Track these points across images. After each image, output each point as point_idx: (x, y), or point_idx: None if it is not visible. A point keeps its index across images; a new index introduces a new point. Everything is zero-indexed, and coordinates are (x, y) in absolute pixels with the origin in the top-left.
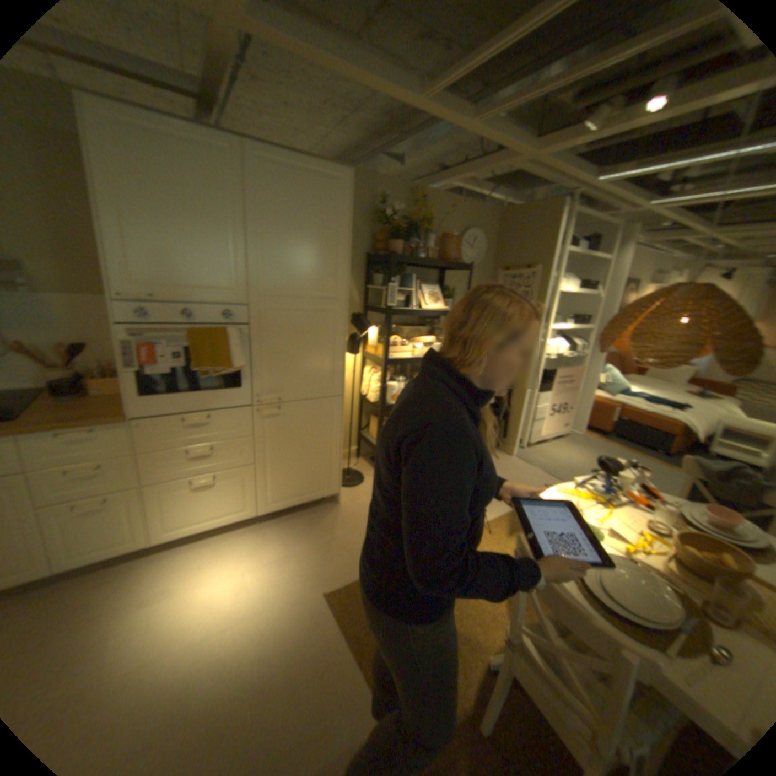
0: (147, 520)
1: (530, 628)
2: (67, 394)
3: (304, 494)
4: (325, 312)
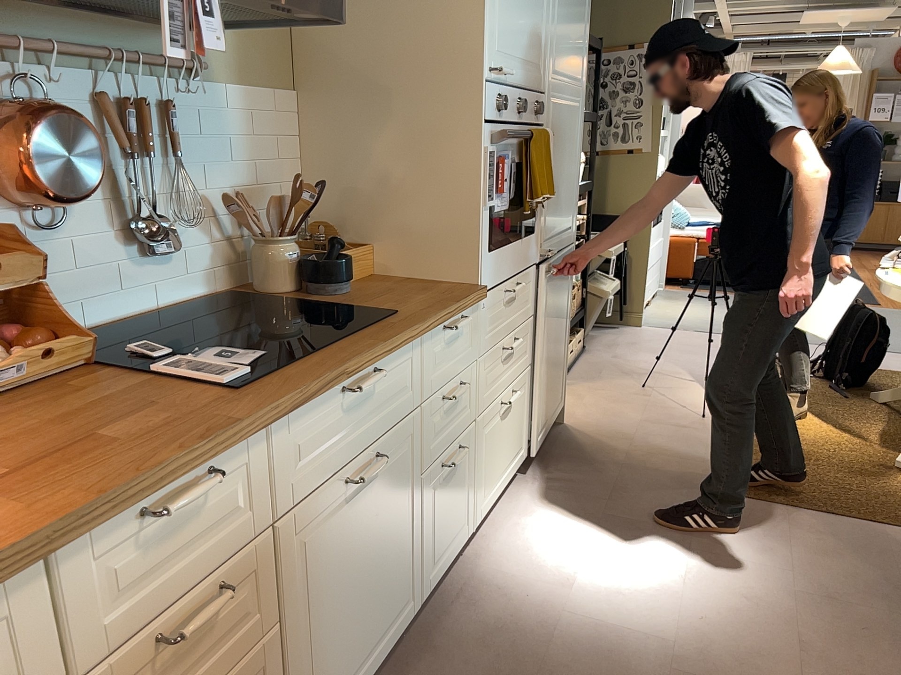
0: (476, 481)
1: None
2: (348, 277)
3: (550, 409)
4: (576, 108)
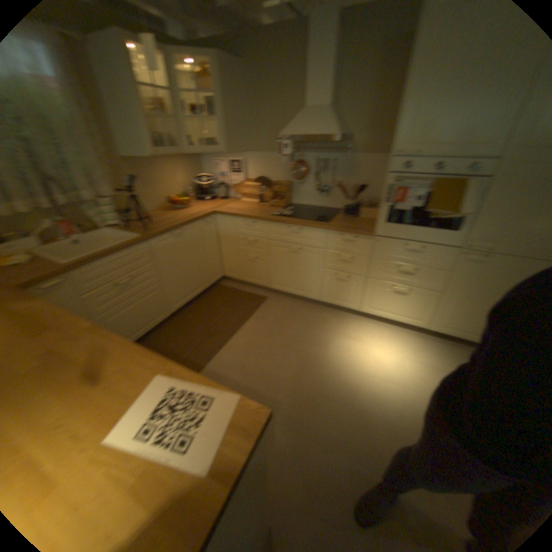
0: (365, 297)
1: None
2: (351, 214)
3: (477, 334)
4: None
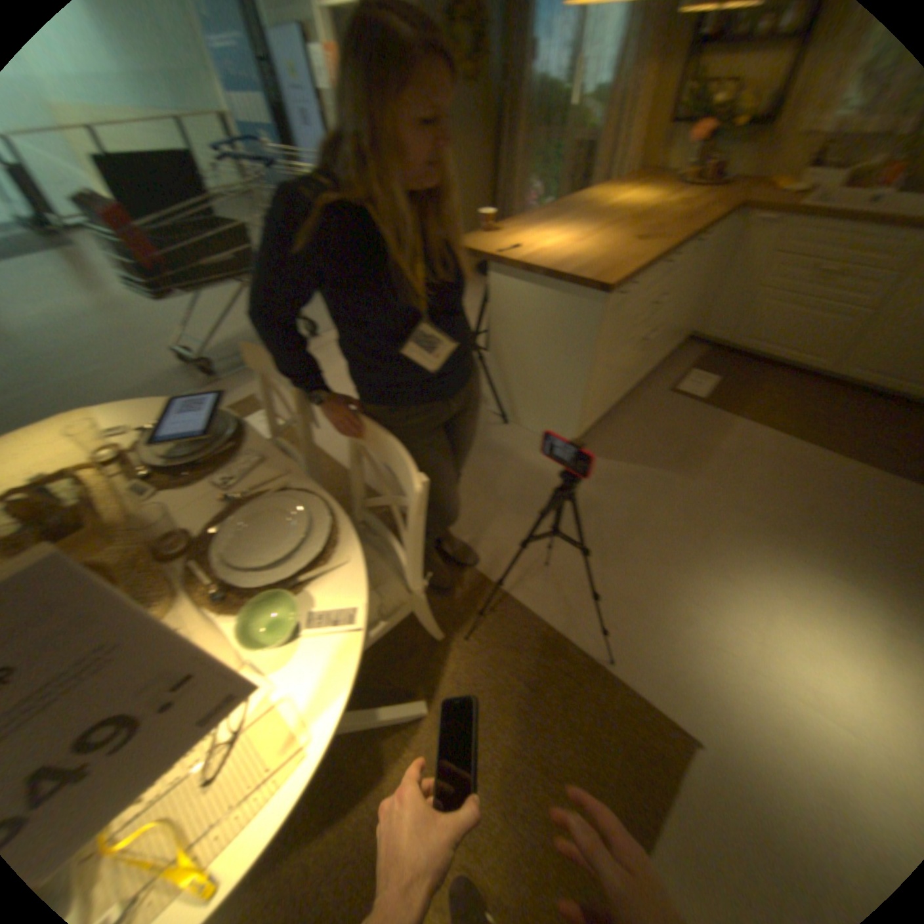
0: None
1: (392, 595)
2: None
3: None
4: None
